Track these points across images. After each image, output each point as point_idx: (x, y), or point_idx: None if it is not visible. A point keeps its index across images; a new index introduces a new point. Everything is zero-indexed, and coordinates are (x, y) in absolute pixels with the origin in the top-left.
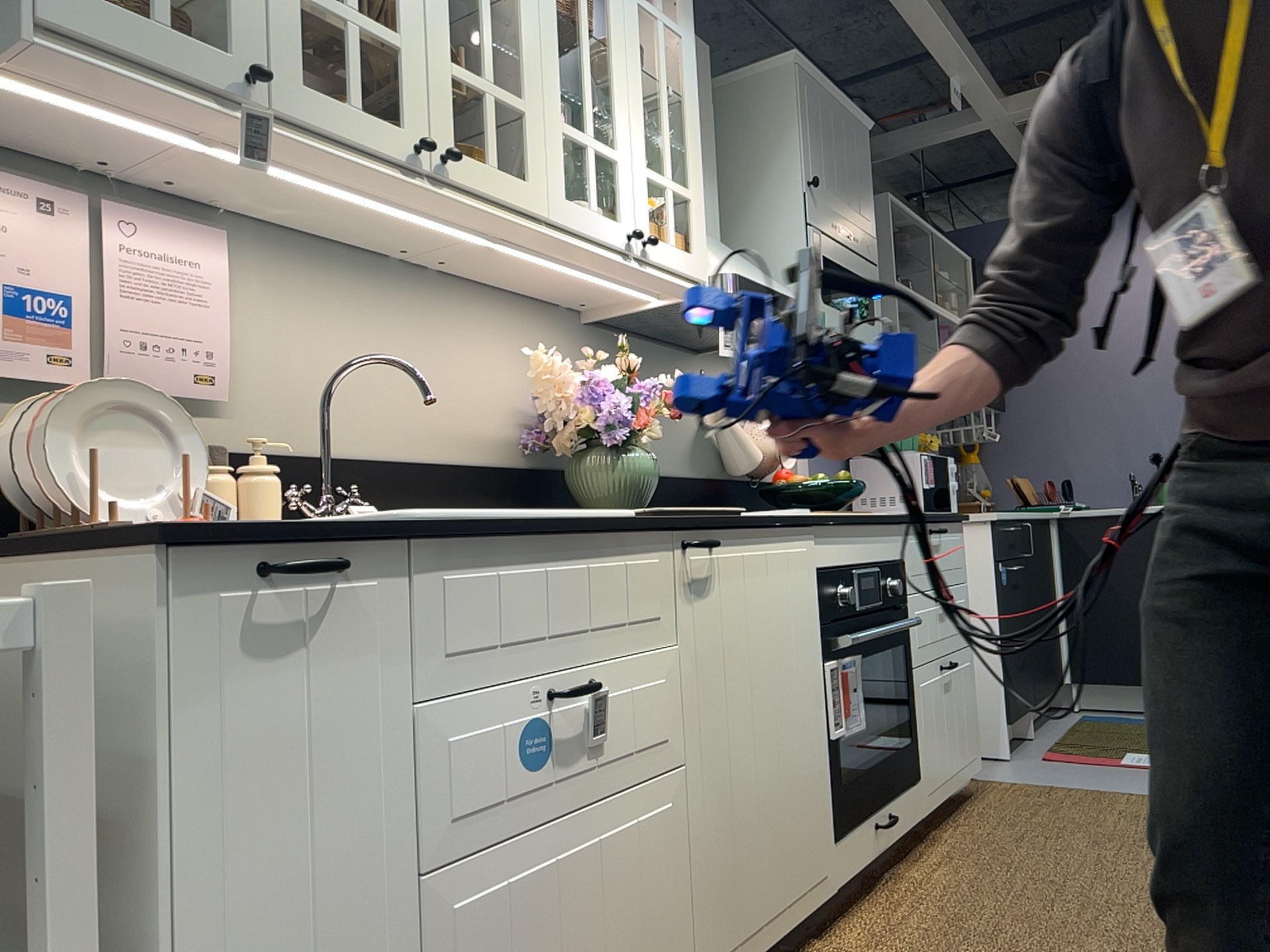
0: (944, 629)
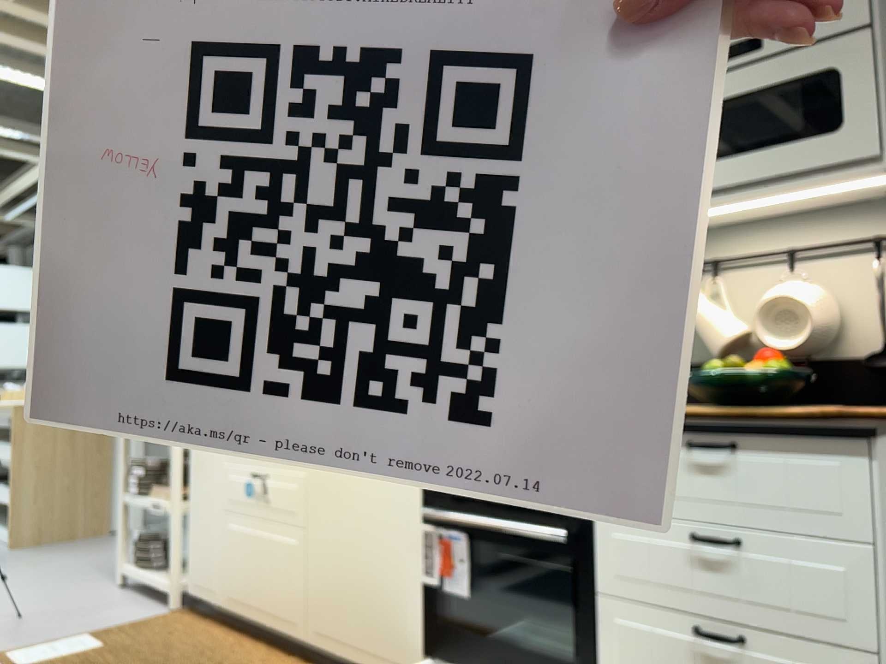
0: (712, 583)
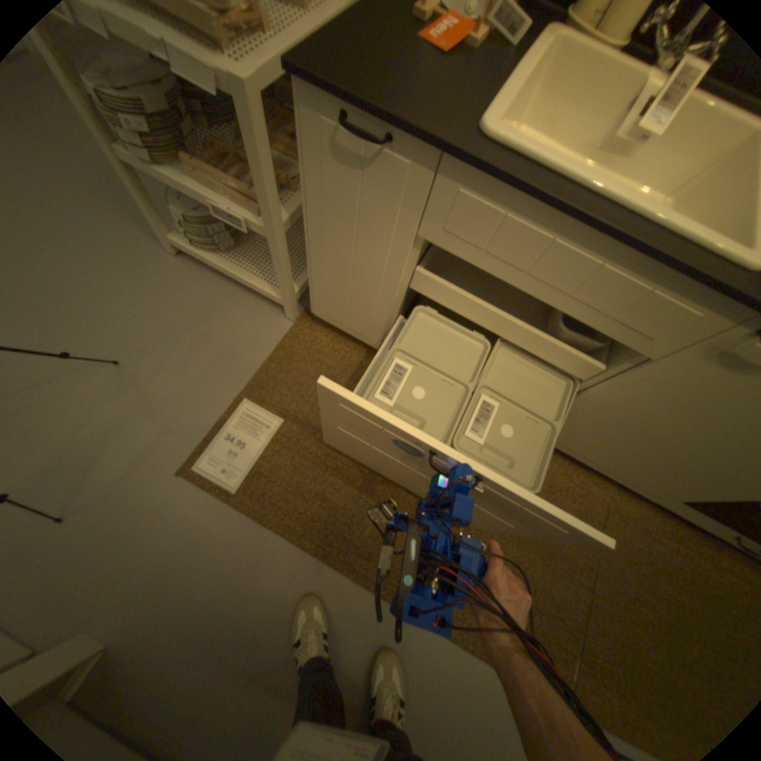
0: None
